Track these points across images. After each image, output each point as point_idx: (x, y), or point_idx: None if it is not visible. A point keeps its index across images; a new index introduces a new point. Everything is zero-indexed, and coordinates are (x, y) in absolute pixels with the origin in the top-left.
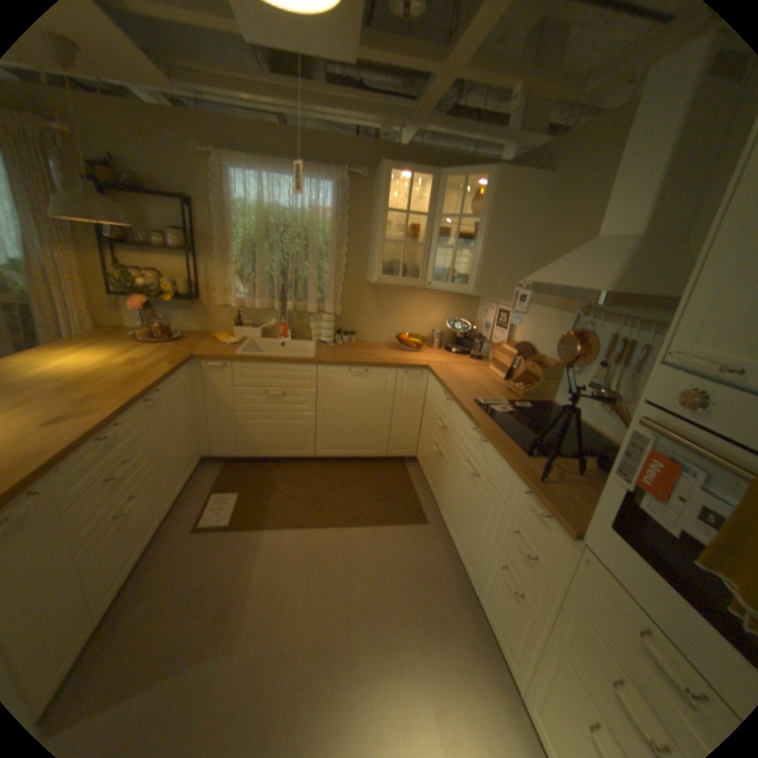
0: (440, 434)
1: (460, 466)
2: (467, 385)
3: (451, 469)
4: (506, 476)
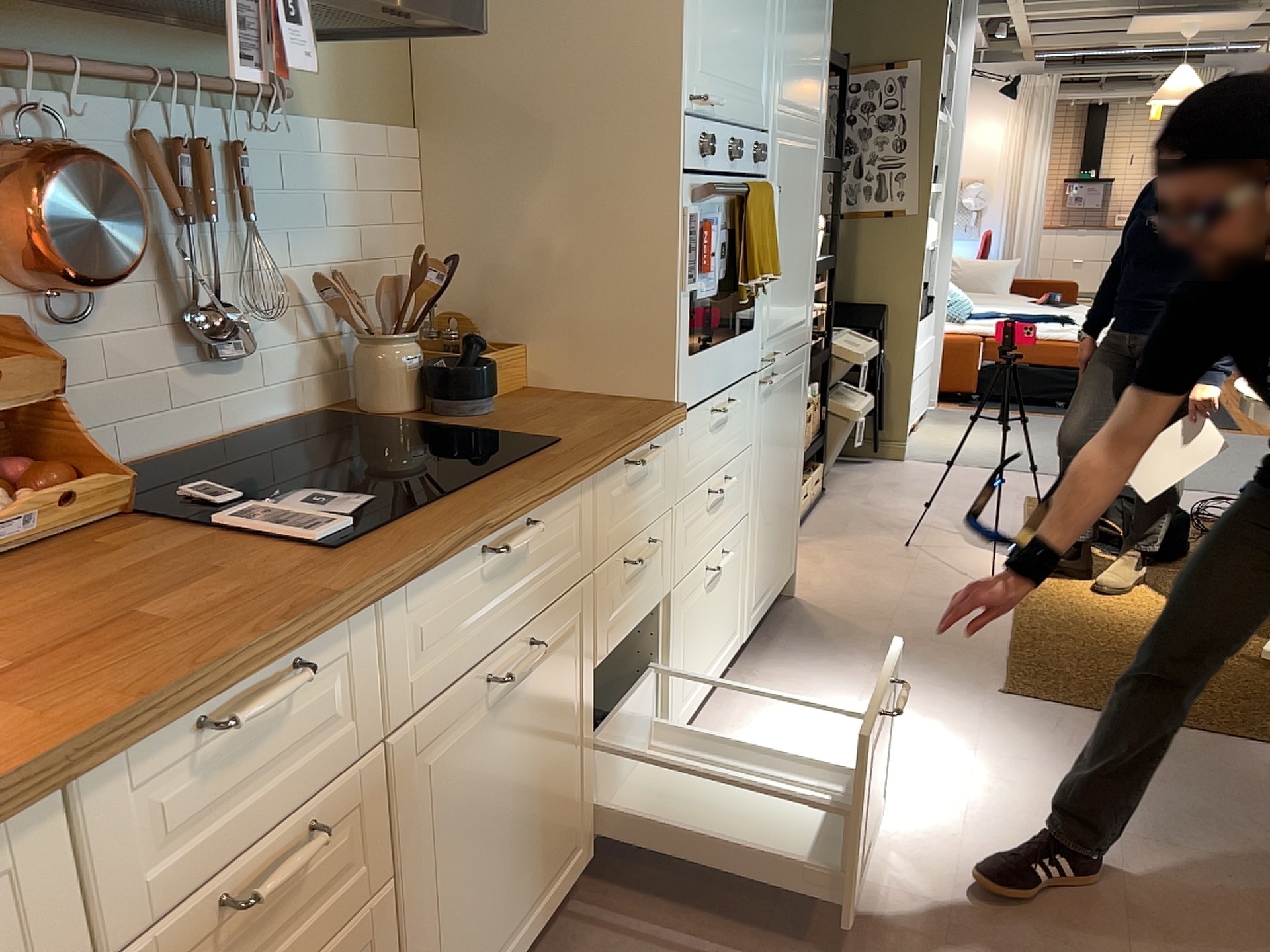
0: (257, 948)
1: (453, 766)
2: (87, 629)
3: (410, 874)
4: (585, 510)
